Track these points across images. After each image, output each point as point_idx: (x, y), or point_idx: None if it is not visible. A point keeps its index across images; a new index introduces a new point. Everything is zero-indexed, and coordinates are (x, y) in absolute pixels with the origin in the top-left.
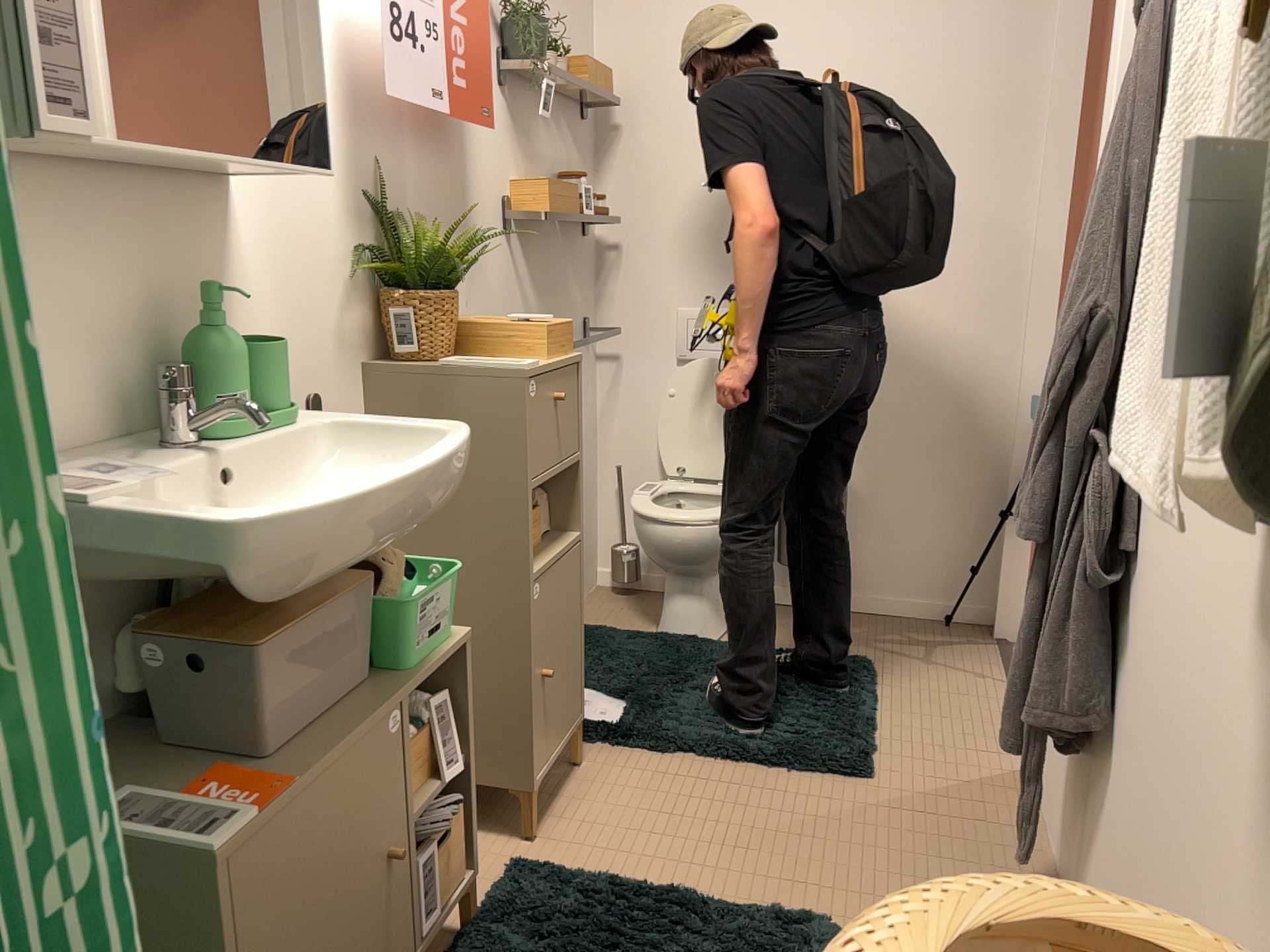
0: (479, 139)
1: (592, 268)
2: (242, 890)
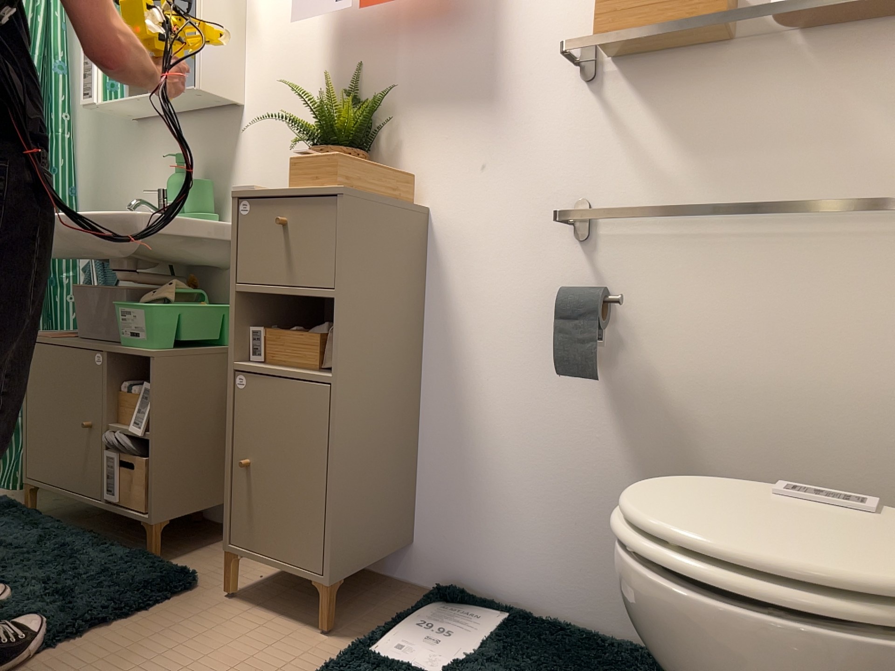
0: None
1: None
2: (38, 356)
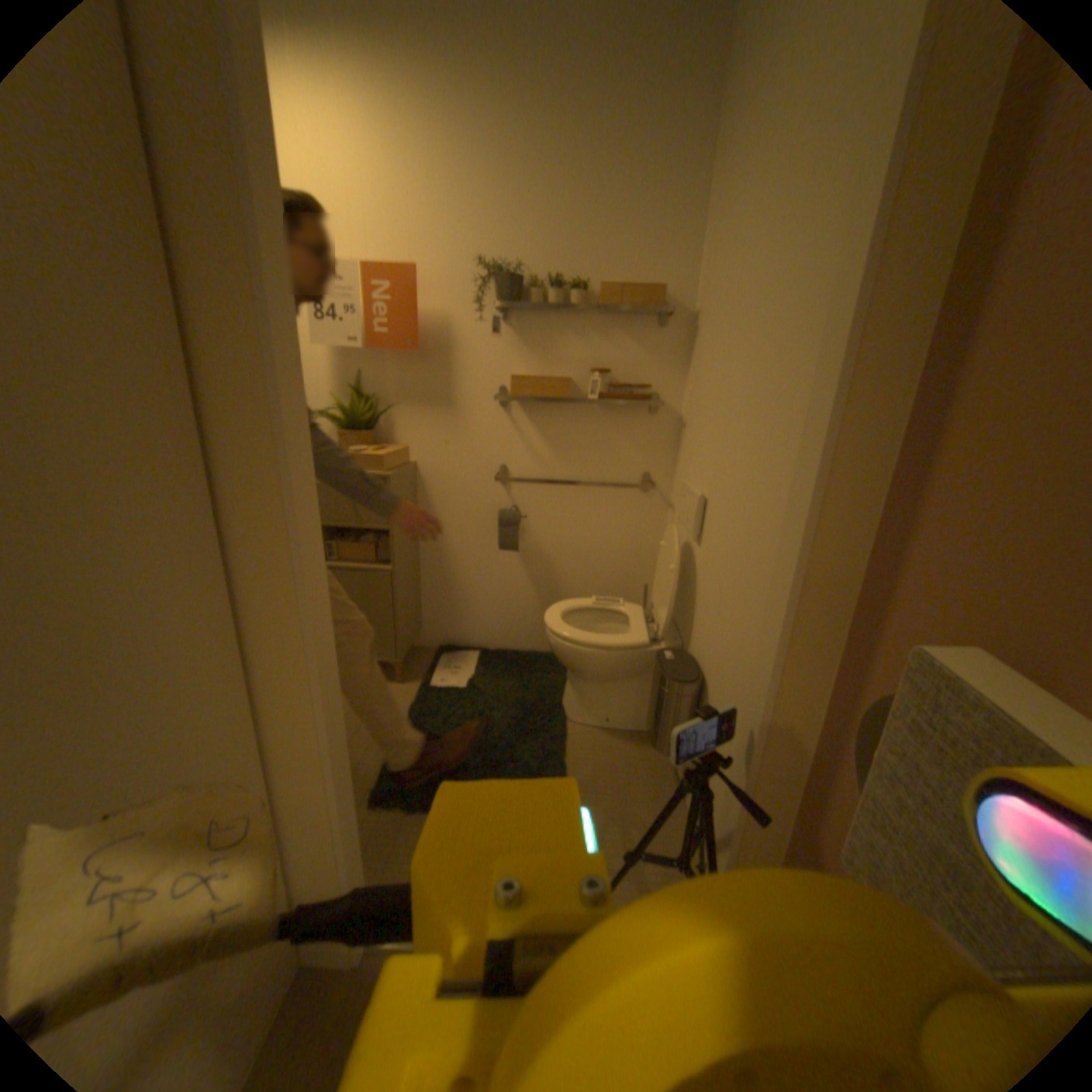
0: (469, 349)
1: (670, 435)
2: None
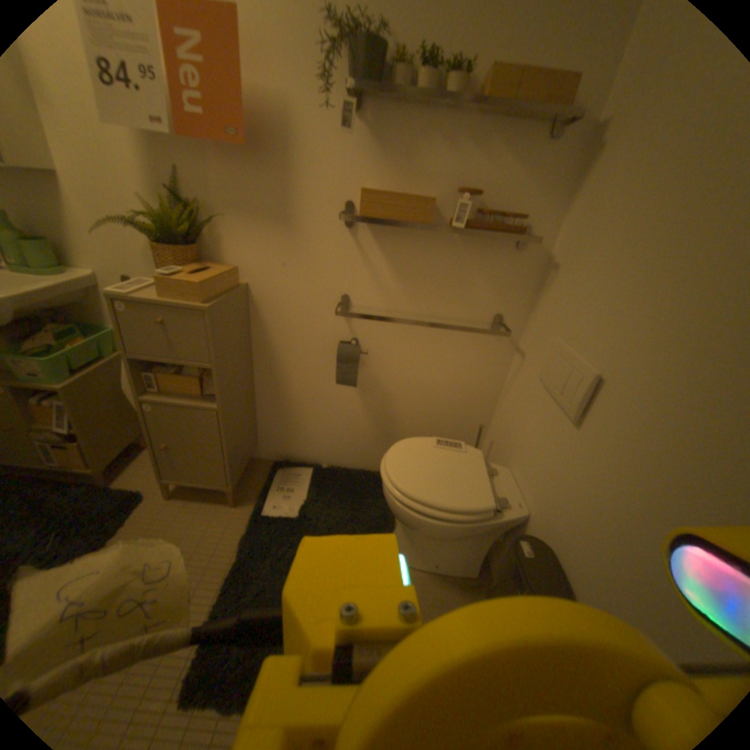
0: (310, 151)
1: (533, 277)
2: None
